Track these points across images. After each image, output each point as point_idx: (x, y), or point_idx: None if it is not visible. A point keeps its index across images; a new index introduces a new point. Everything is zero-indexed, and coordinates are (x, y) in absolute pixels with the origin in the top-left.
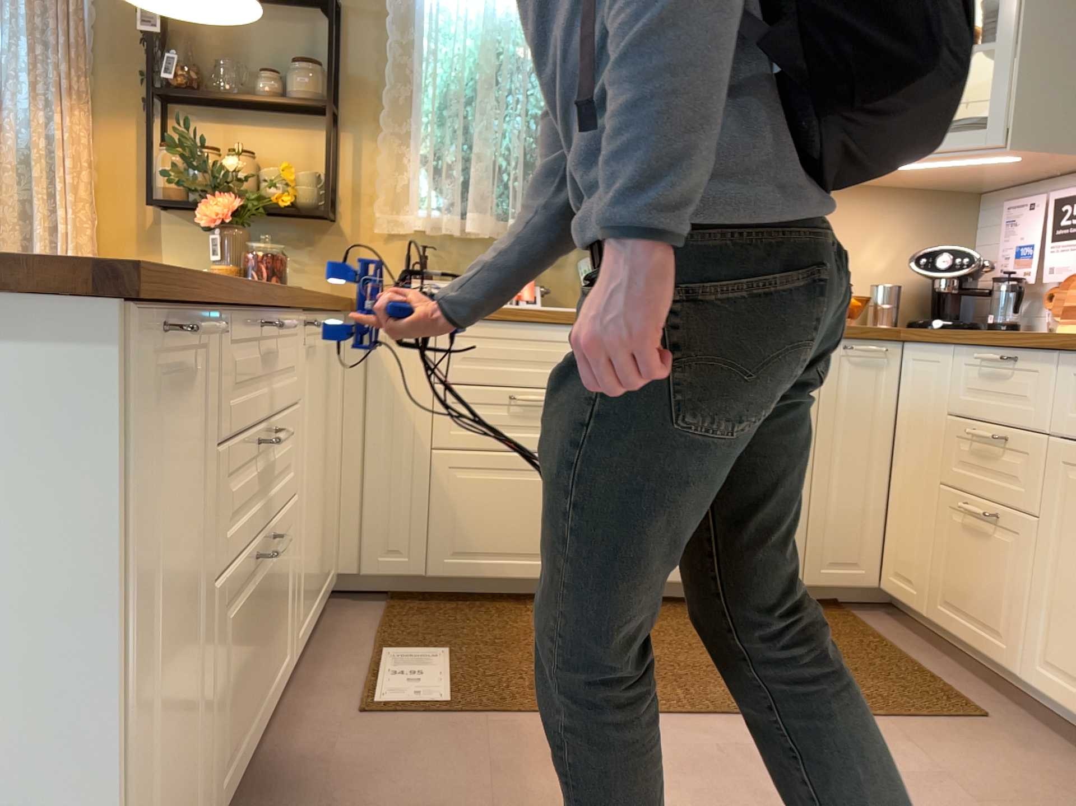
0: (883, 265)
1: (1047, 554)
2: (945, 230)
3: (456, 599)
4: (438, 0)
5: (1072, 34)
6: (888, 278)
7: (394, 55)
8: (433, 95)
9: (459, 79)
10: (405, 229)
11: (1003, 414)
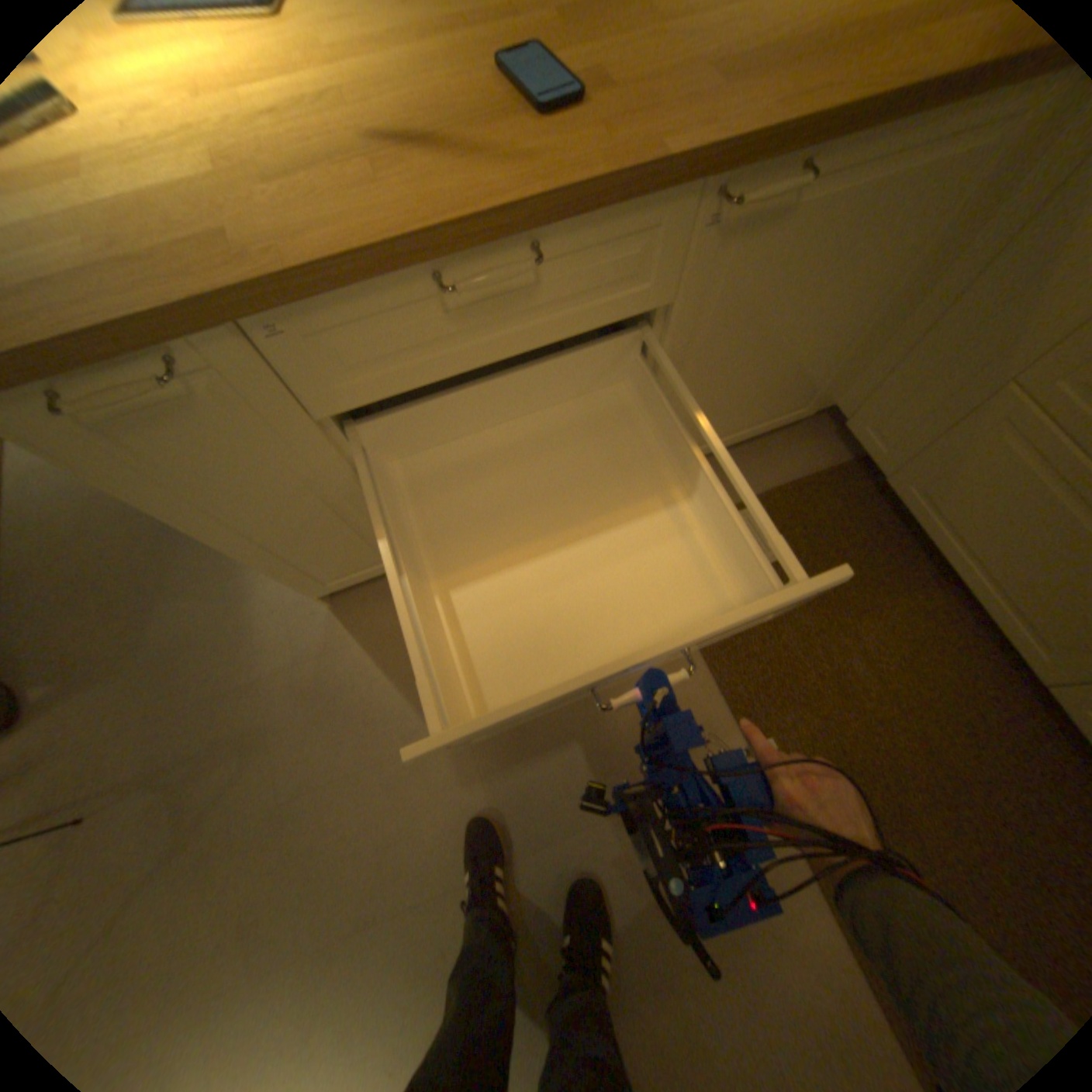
0: None
1: None
2: None
3: (906, 518)
4: None
5: None
6: None
7: None
8: None
9: None
10: None
11: None
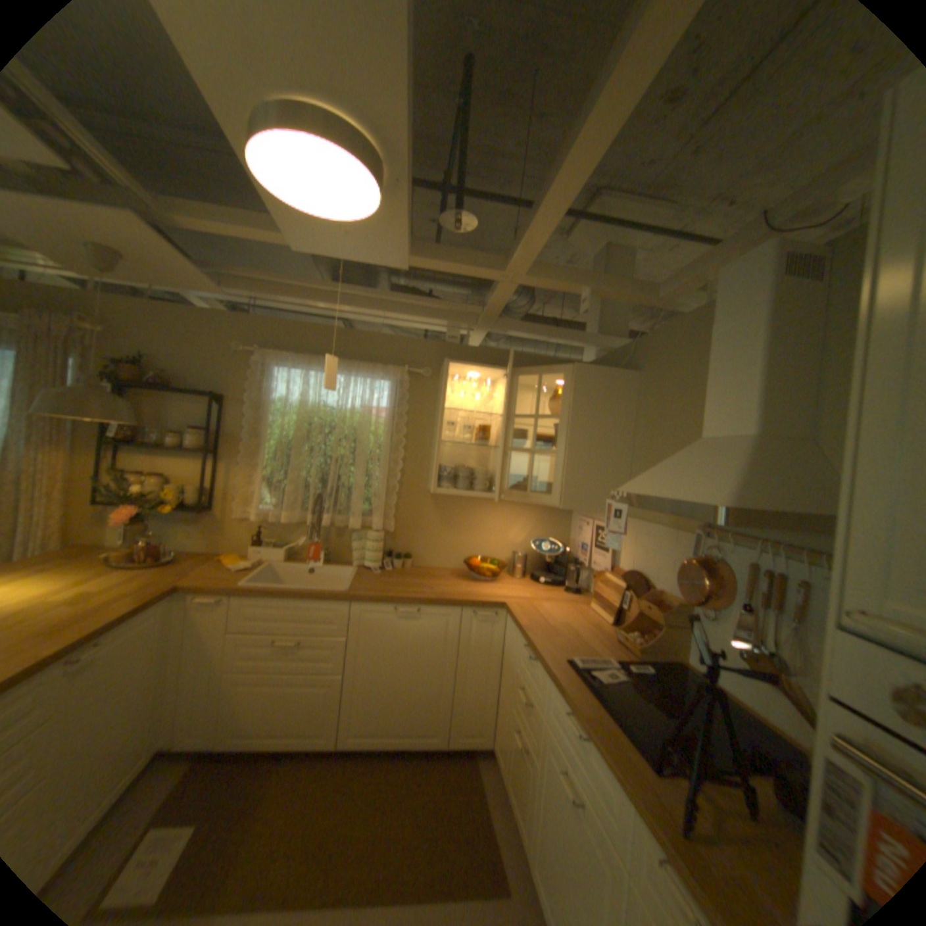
0: (521, 540)
1: (541, 797)
2: (554, 522)
3: (238, 760)
4: (273, 398)
5: (594, 451)
6: (524, 547)
7: (250, 424)
8: (271, 445)
9: (285, 438)
10: (250, 518)
11: (532, 689)
